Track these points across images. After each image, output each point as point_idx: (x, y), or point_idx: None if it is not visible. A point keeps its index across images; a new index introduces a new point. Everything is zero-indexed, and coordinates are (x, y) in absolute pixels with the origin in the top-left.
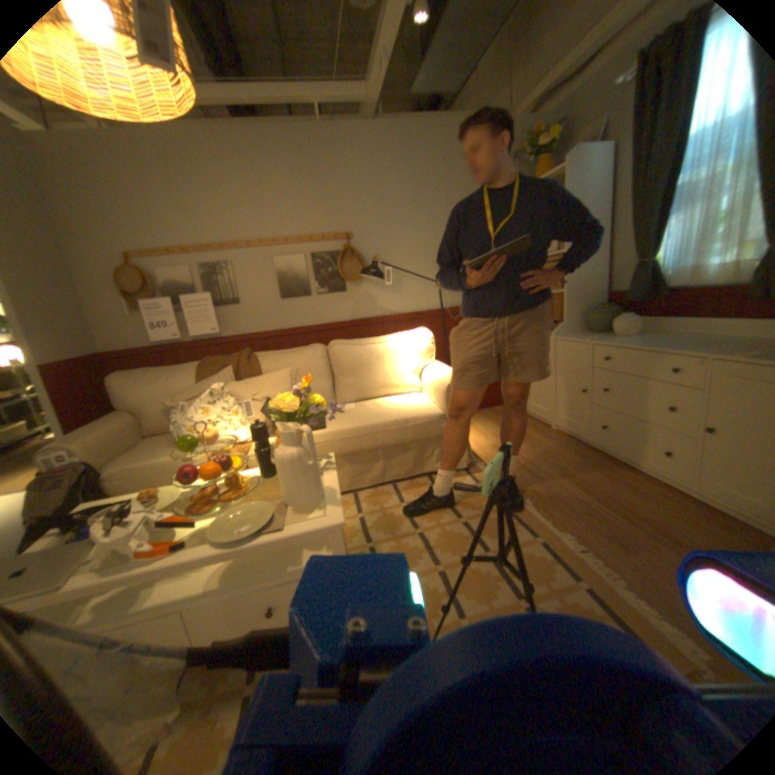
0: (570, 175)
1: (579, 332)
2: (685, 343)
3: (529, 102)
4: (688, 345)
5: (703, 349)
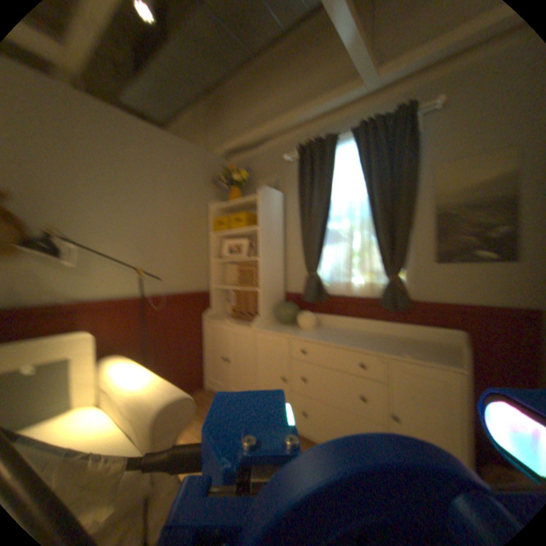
0: (256, 207)
1: (272, 324)
2: (356, 340)
3: (222, 153)
4: (361, 343)
5: (376, 348)
